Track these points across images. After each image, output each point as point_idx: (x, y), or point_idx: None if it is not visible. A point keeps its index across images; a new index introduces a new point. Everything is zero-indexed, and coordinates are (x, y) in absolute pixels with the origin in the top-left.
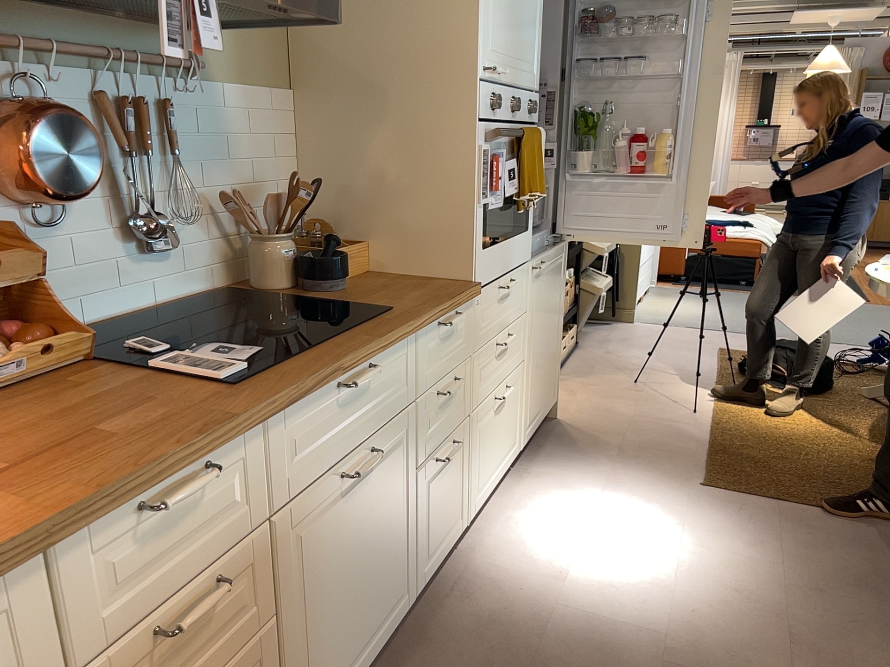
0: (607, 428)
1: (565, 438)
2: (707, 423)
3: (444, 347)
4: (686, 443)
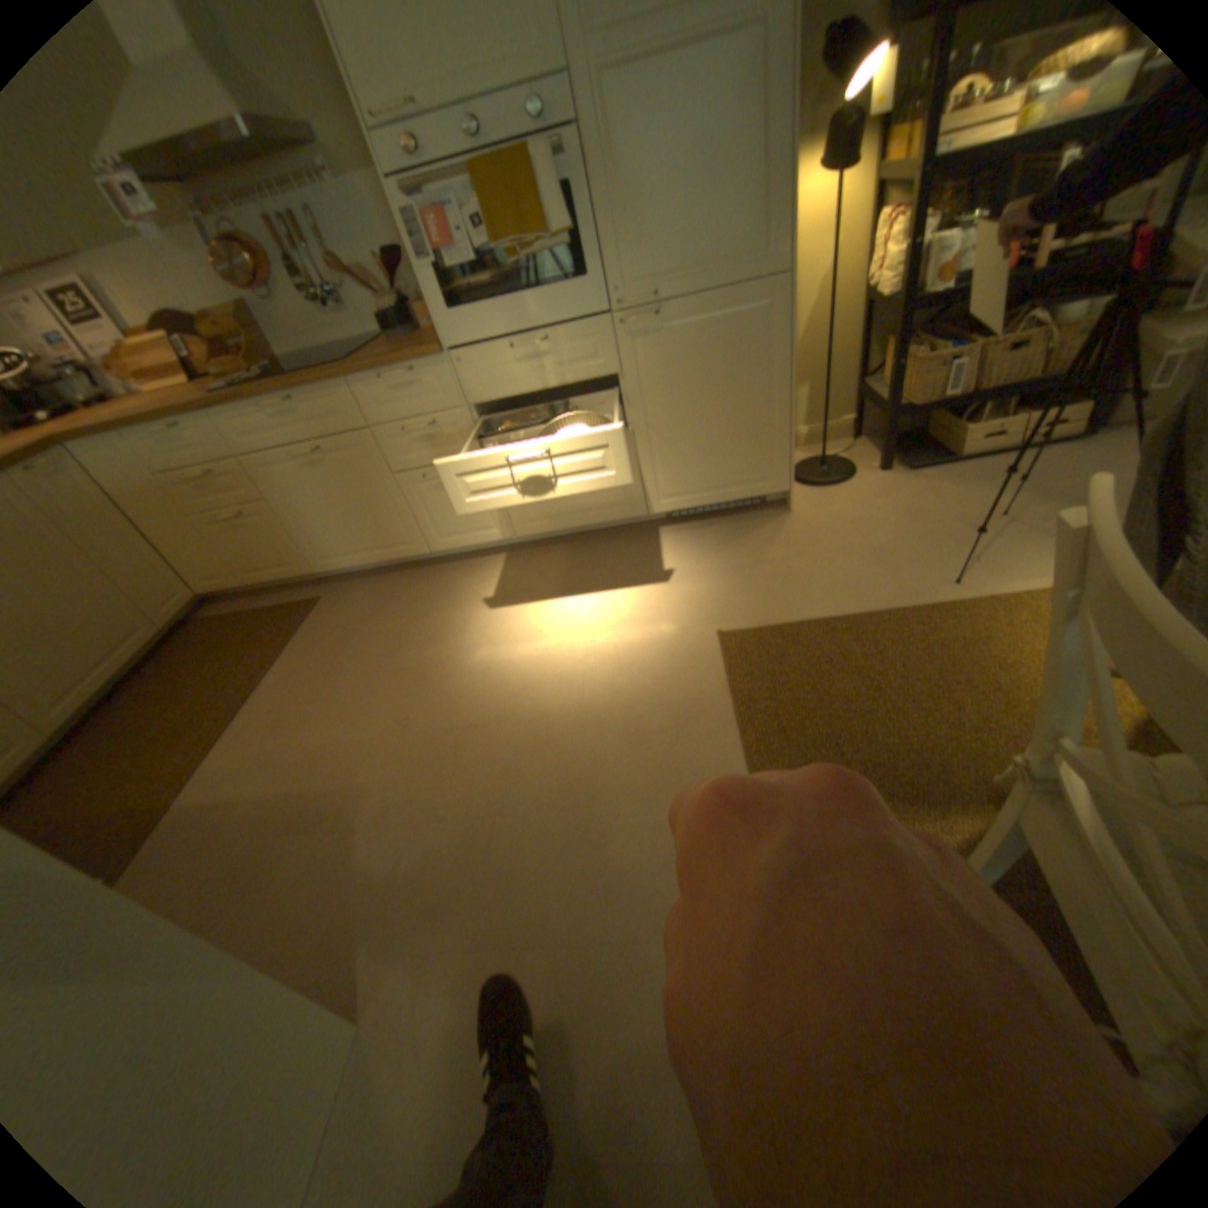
0: (805, 542)
1: (747, 529)
2: (929, 602)
3: (400, 393)
4: (830, 600)
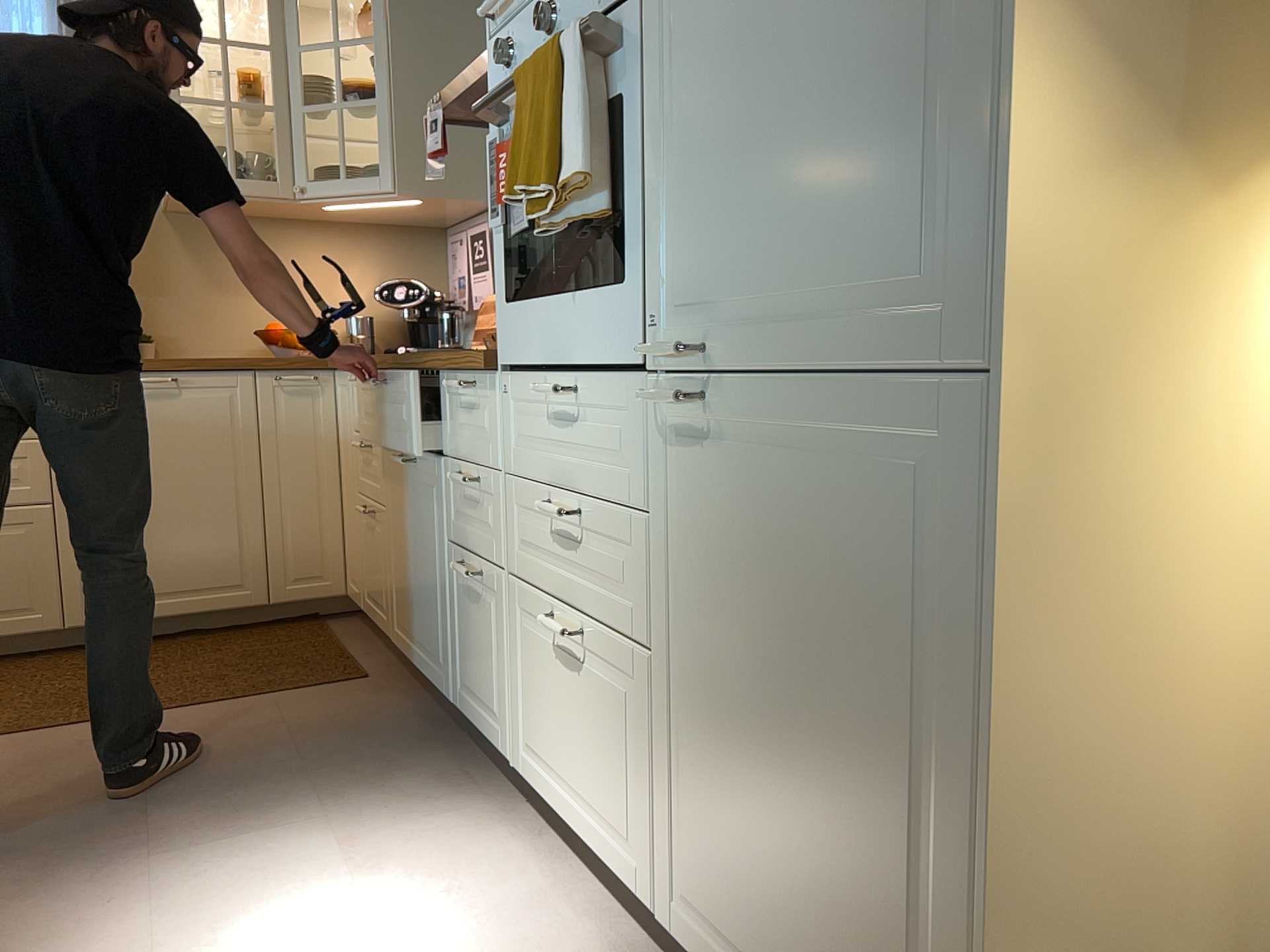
0: None
1: None
2: None
3: (465, 420)
4: None
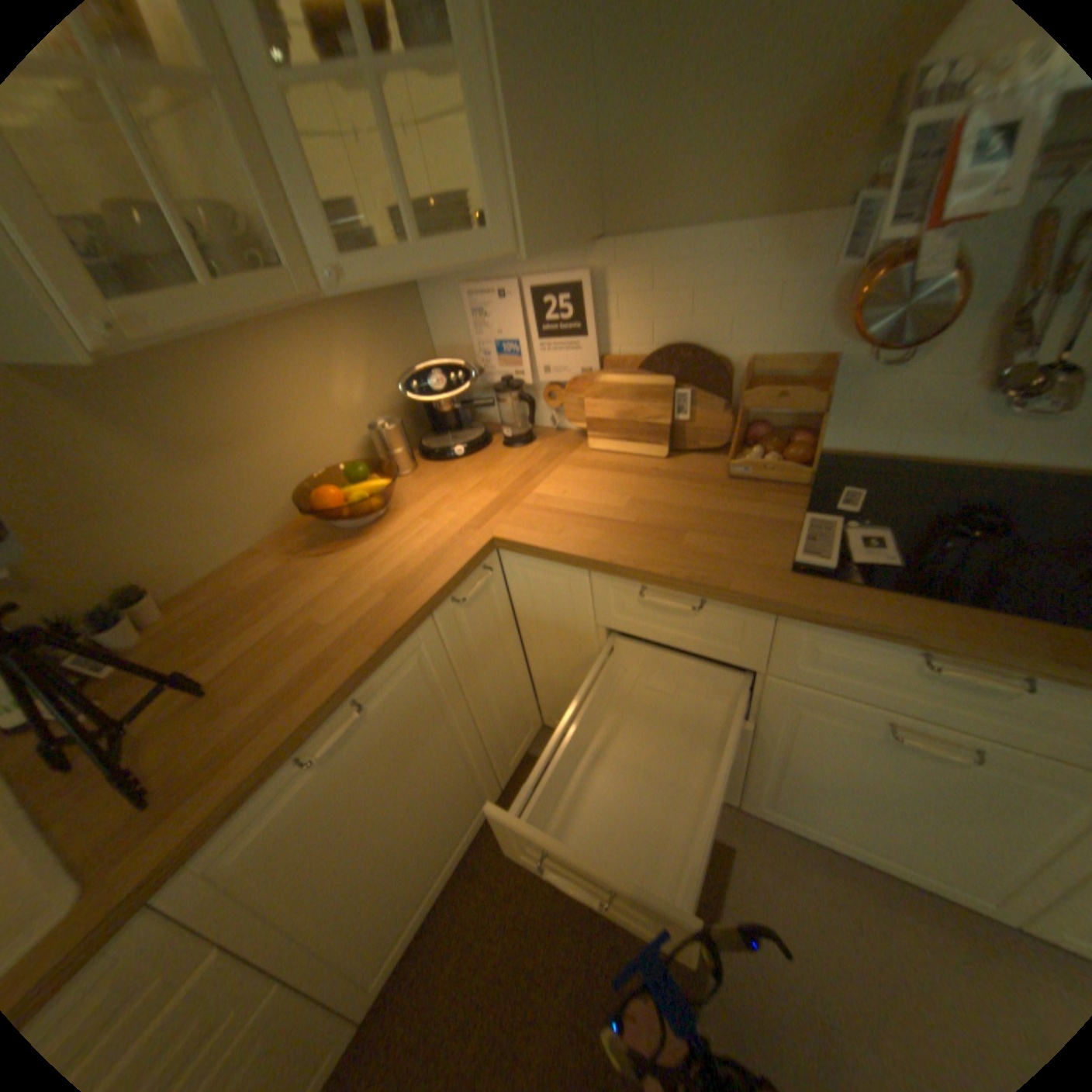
0: None
1: None
2: None
3: None
4: None
